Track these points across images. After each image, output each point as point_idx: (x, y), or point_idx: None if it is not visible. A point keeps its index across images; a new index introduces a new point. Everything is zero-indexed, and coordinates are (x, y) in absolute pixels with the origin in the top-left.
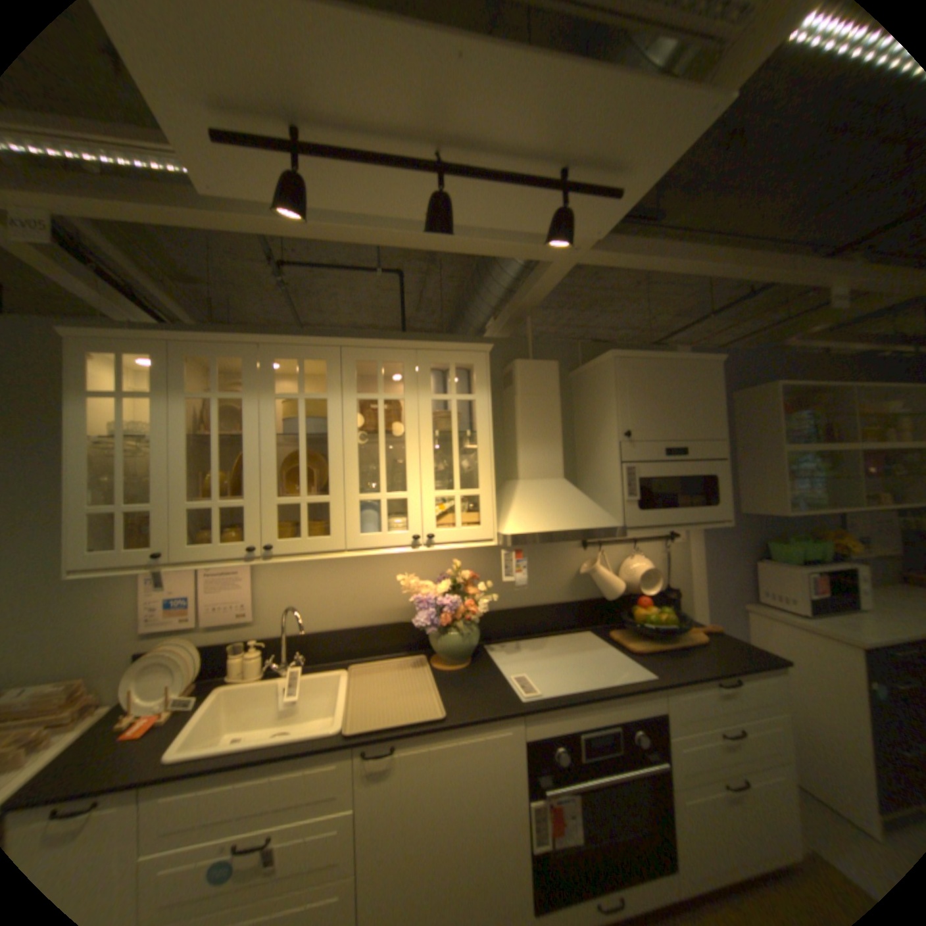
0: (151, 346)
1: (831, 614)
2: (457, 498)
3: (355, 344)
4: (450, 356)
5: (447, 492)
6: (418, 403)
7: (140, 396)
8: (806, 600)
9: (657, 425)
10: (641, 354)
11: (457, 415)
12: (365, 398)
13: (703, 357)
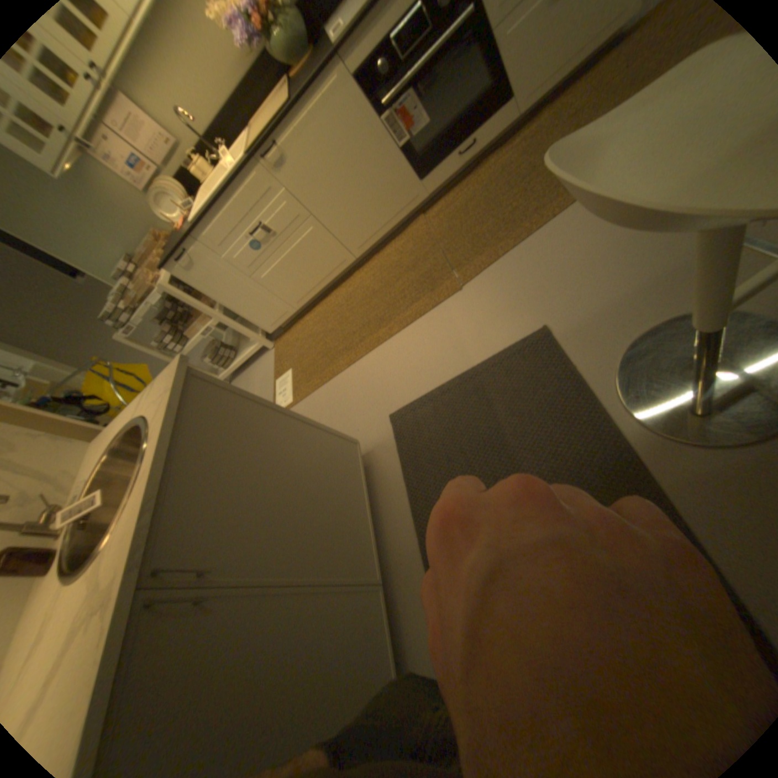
0: None
1: None
2: None
3: None
4: None
5: None
6: None
7: None
8: None
9: None
10: None
11: None
12: None
13: None
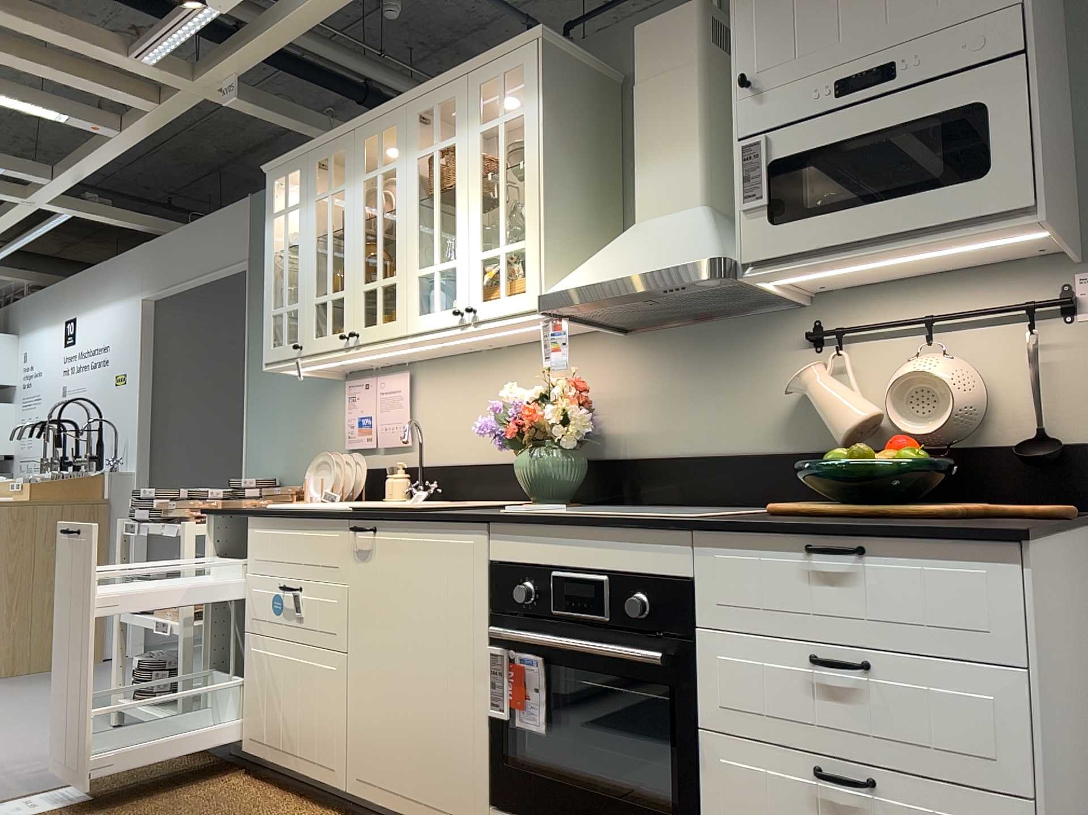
0: (300, 163)
1: None
2: (500, 255)
3: (414, 96)
4: (497, 67)
5: (490, 250)
6: (466, 143)
7: (294, 210)
8: None
9: (813, 41)
10: None
11: (502, 143)
12: (422, 156)
13: None
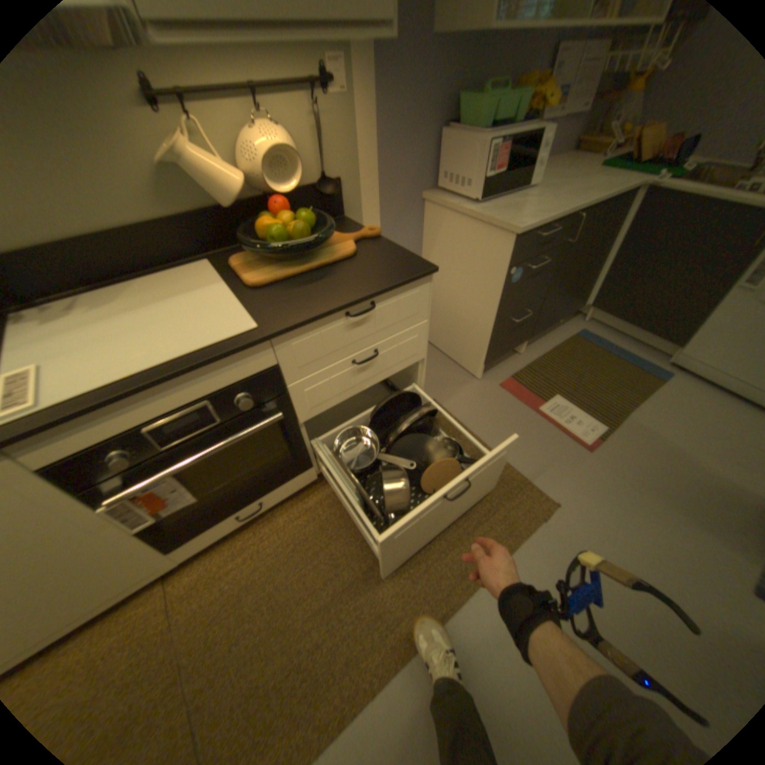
0: None
1: (502, 192)
2: None
3: None
4: None
5: None
6: None
7: None
8: (481, 178)
9: None
10: None
11: None
12: None
13: None
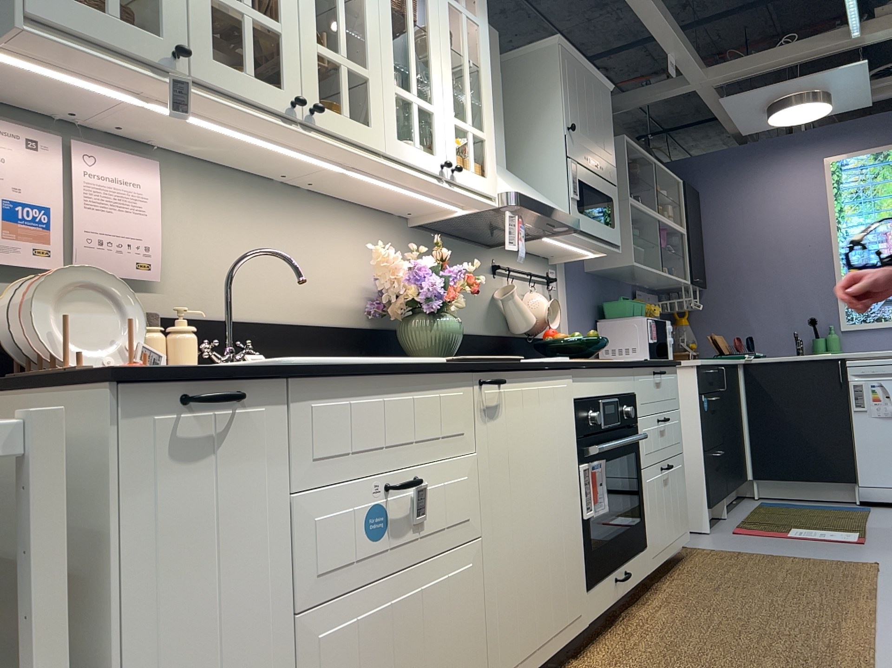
0: None
1: None
2: (470, 134)
3: None
4: None
5: (463, 123)
6: None
7: None
8: (644, 345)
9: (584, 131)
10: (574, 52)
11: (467, 34)
12: None
13: (604, 80)
